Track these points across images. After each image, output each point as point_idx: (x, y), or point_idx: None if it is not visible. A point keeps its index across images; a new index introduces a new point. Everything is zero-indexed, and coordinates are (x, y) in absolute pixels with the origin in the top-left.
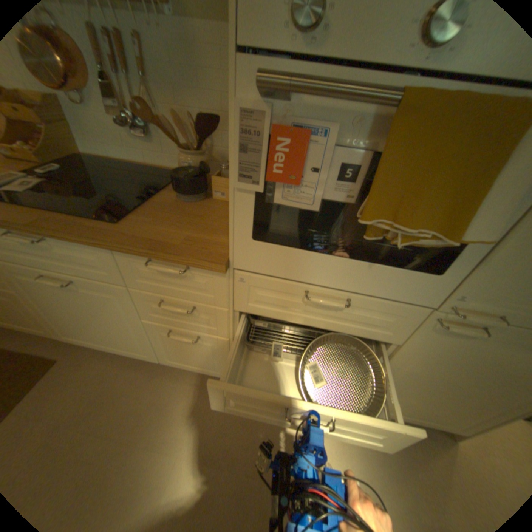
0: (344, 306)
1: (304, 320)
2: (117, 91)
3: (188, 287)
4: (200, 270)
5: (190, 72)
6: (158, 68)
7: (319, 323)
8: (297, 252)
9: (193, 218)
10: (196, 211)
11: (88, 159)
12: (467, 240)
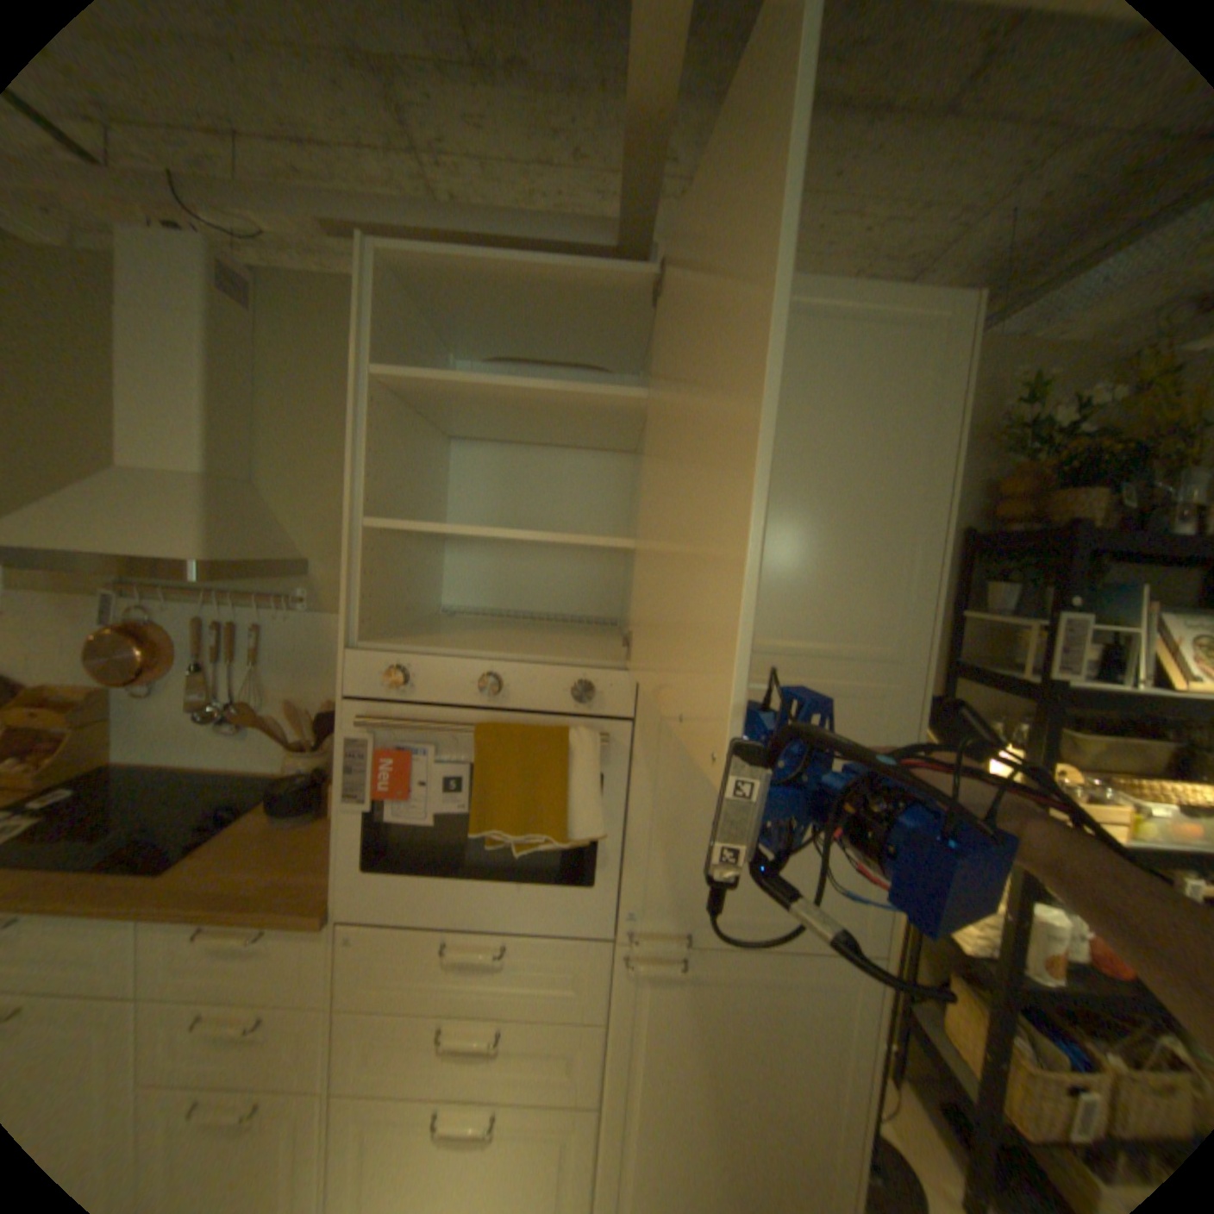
0: (491, 959)
1: (449, 1007)
2: (210, 683)
3: (256, 975)
4: (281, 936)
5: (320, 660)
6: (277, 658)
7: (473, 1008)
8: (419, 883)
9: (288, 854)
10: (295, 843)
11: (124, 774)
12: (576, 841)
